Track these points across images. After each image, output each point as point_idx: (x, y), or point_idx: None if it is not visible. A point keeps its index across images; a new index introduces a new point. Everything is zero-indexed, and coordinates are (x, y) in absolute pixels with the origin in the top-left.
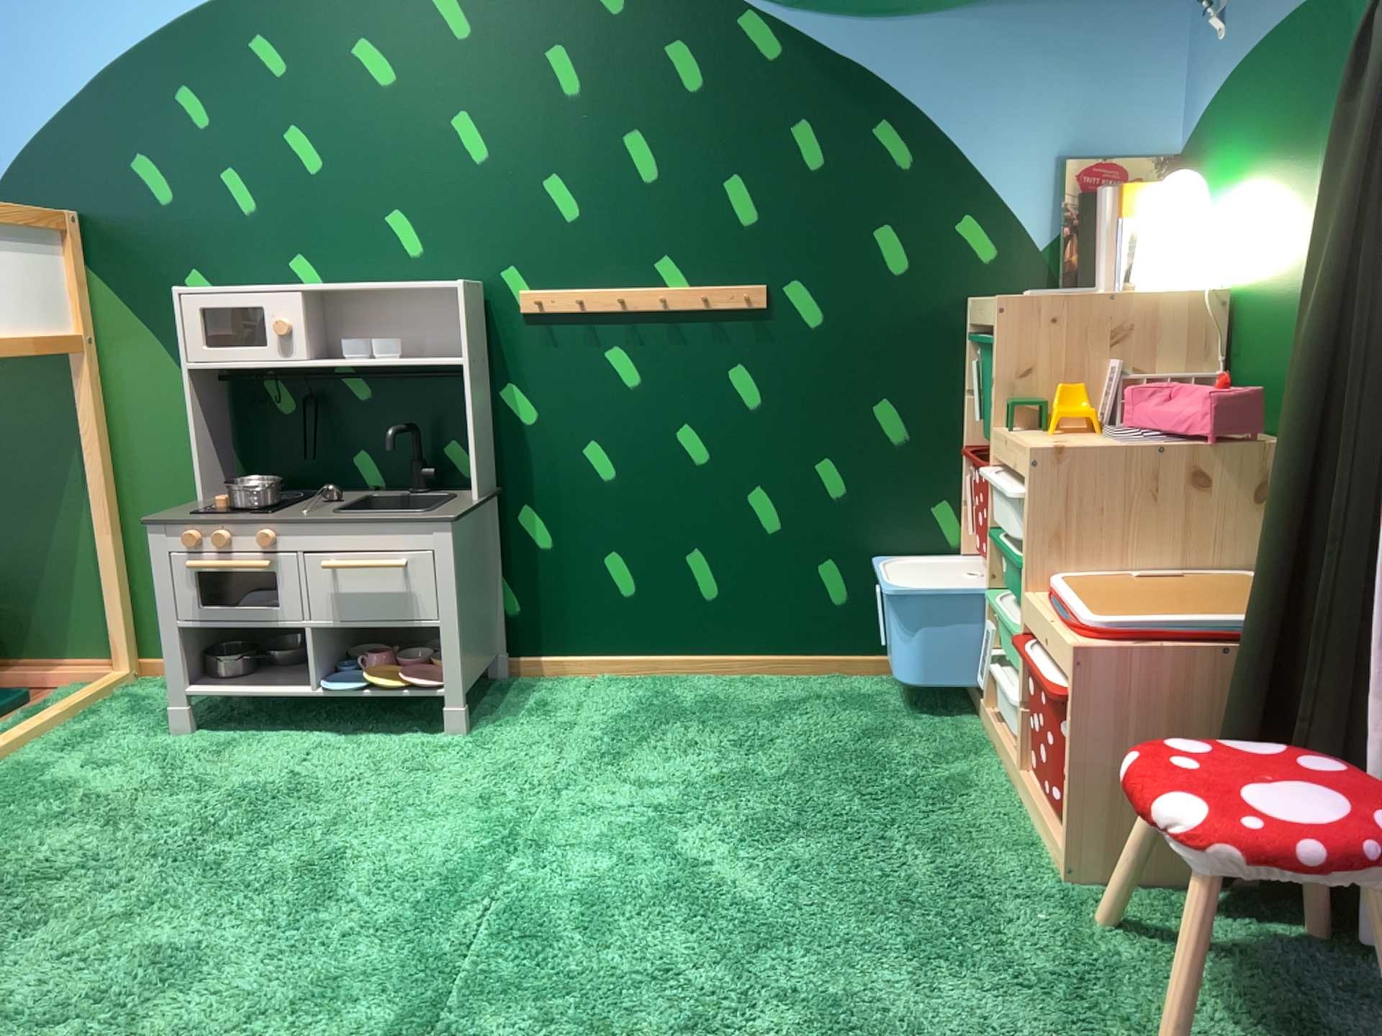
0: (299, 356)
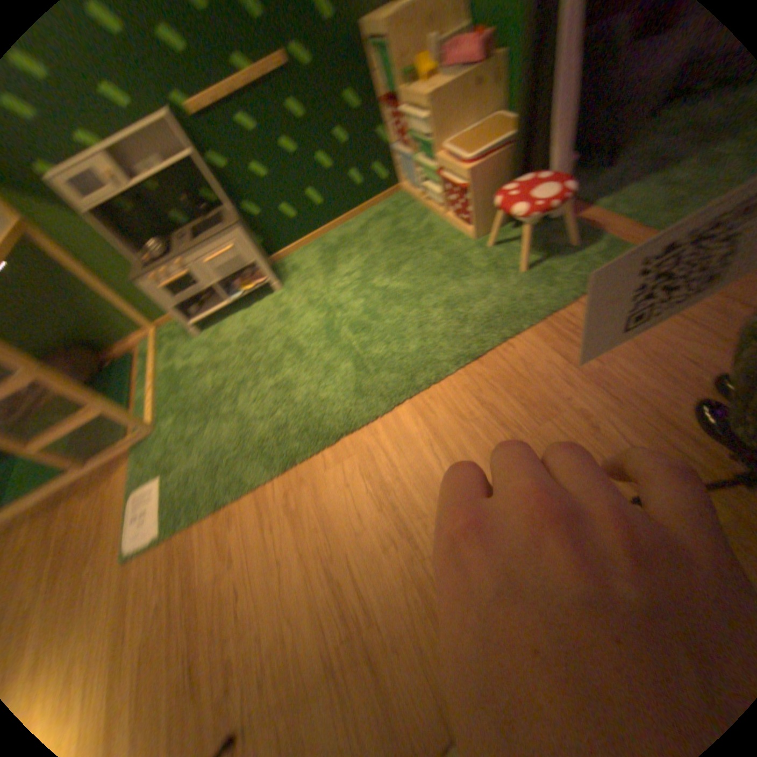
0: (120, 185)
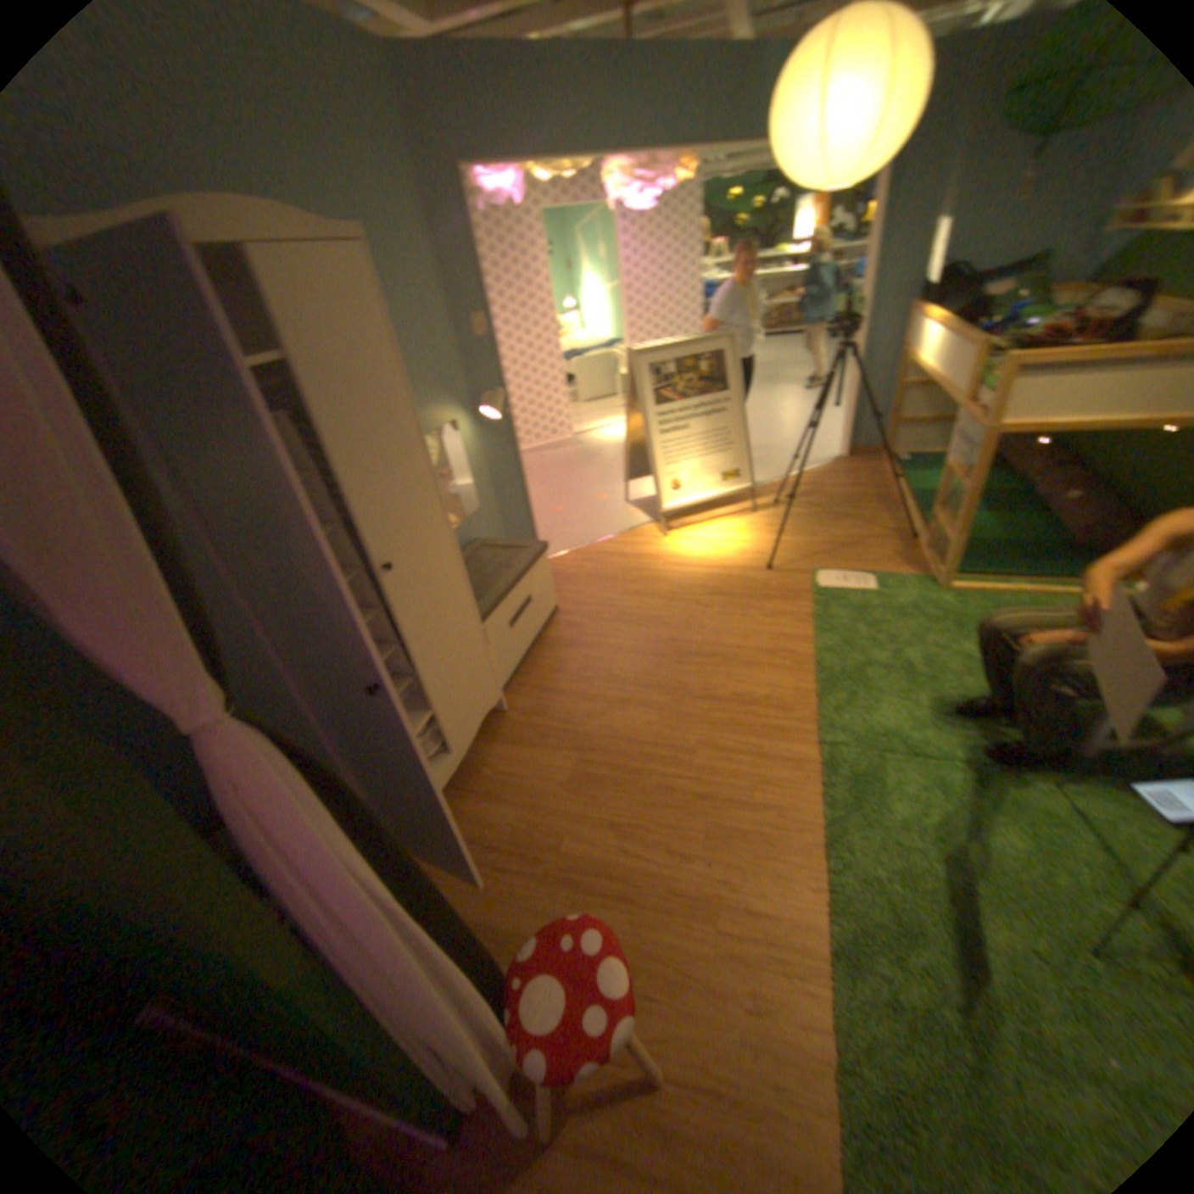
0: None
